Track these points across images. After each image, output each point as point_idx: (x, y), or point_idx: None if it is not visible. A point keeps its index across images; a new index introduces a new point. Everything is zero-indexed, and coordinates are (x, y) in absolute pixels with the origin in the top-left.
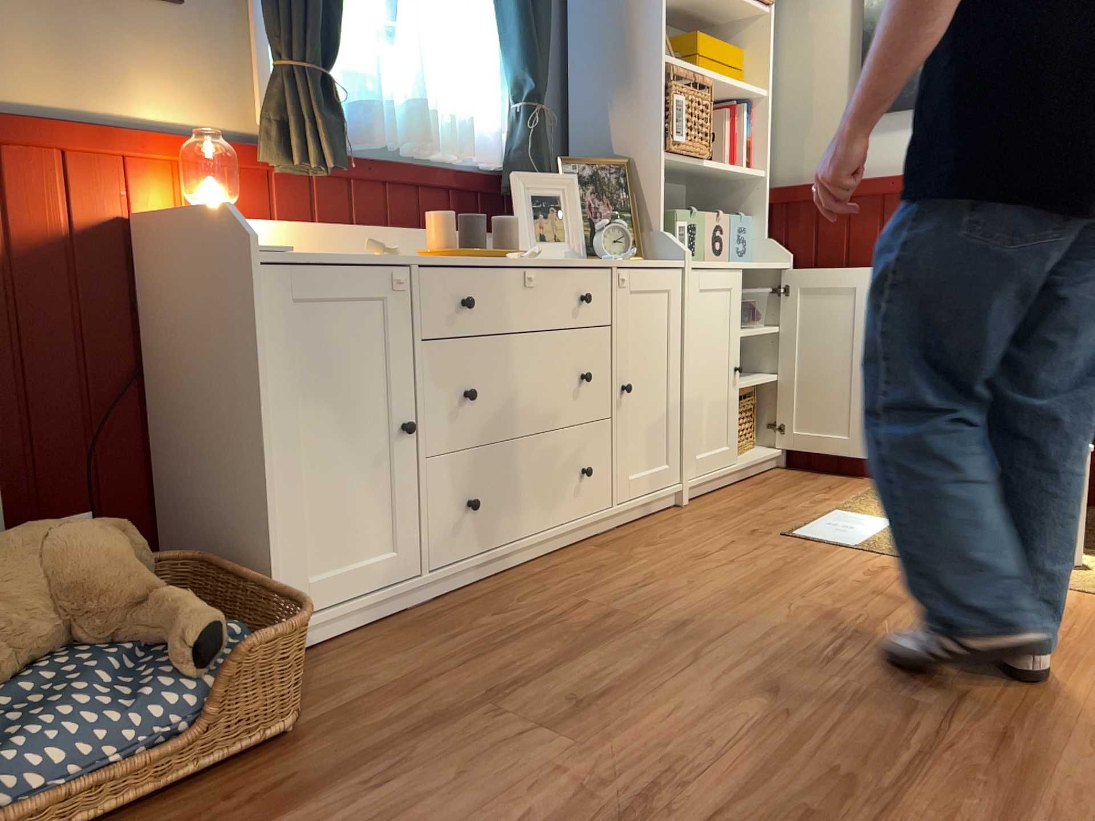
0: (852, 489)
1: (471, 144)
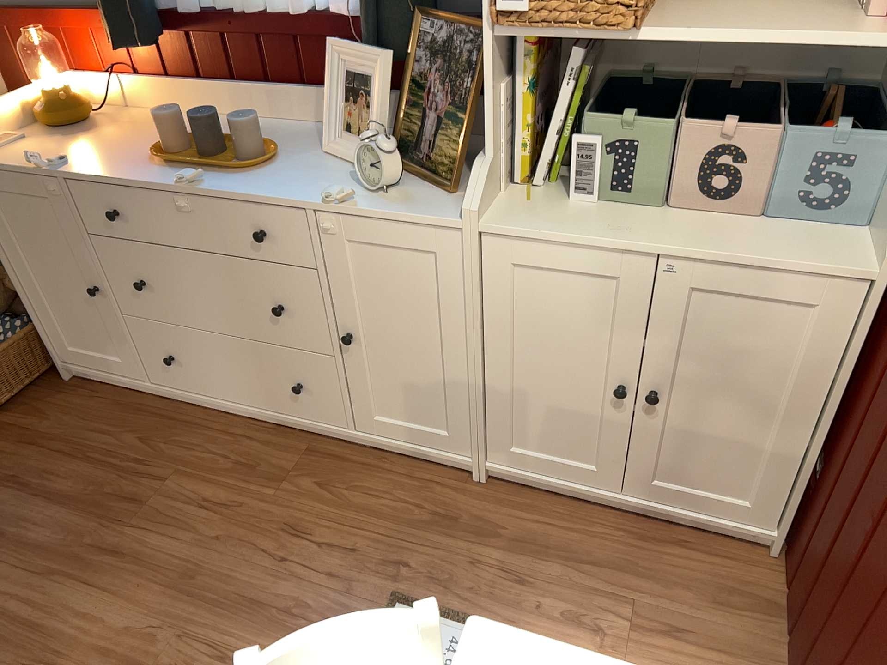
0: (681, 660)
1: None
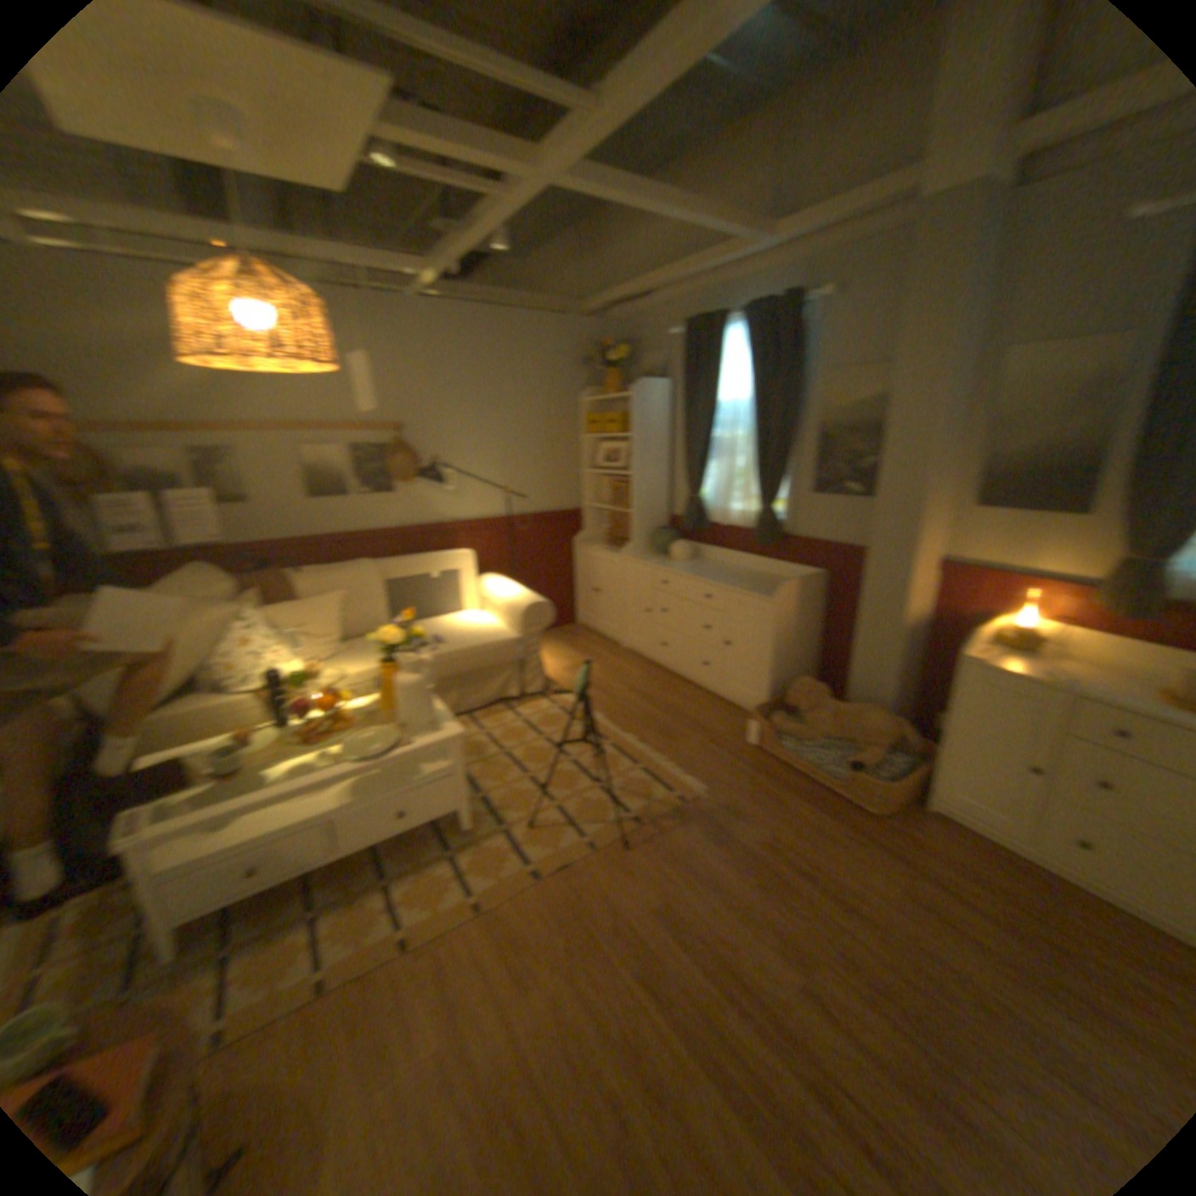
0: None
1: None
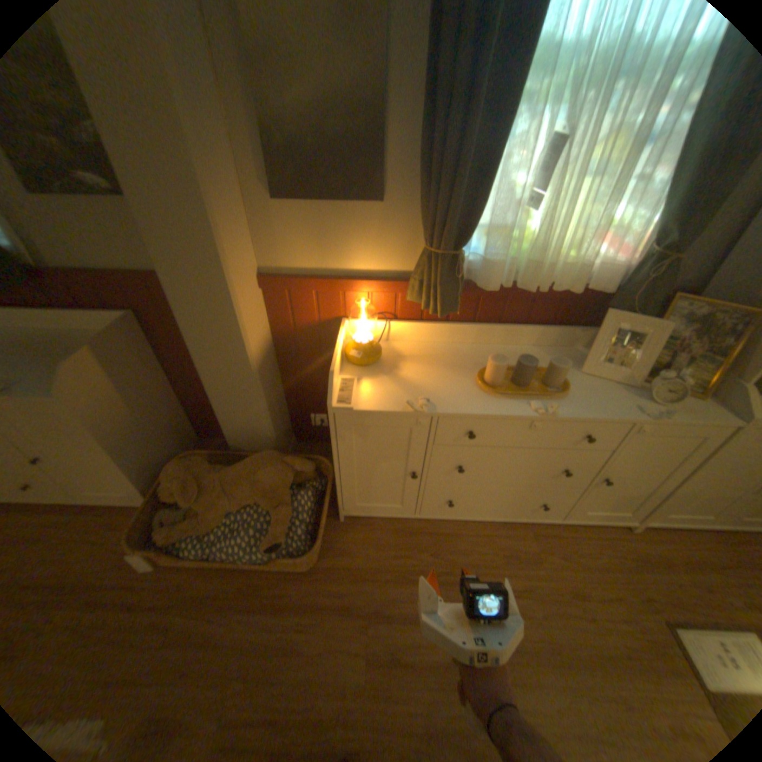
0: None
1: (596, 270)
